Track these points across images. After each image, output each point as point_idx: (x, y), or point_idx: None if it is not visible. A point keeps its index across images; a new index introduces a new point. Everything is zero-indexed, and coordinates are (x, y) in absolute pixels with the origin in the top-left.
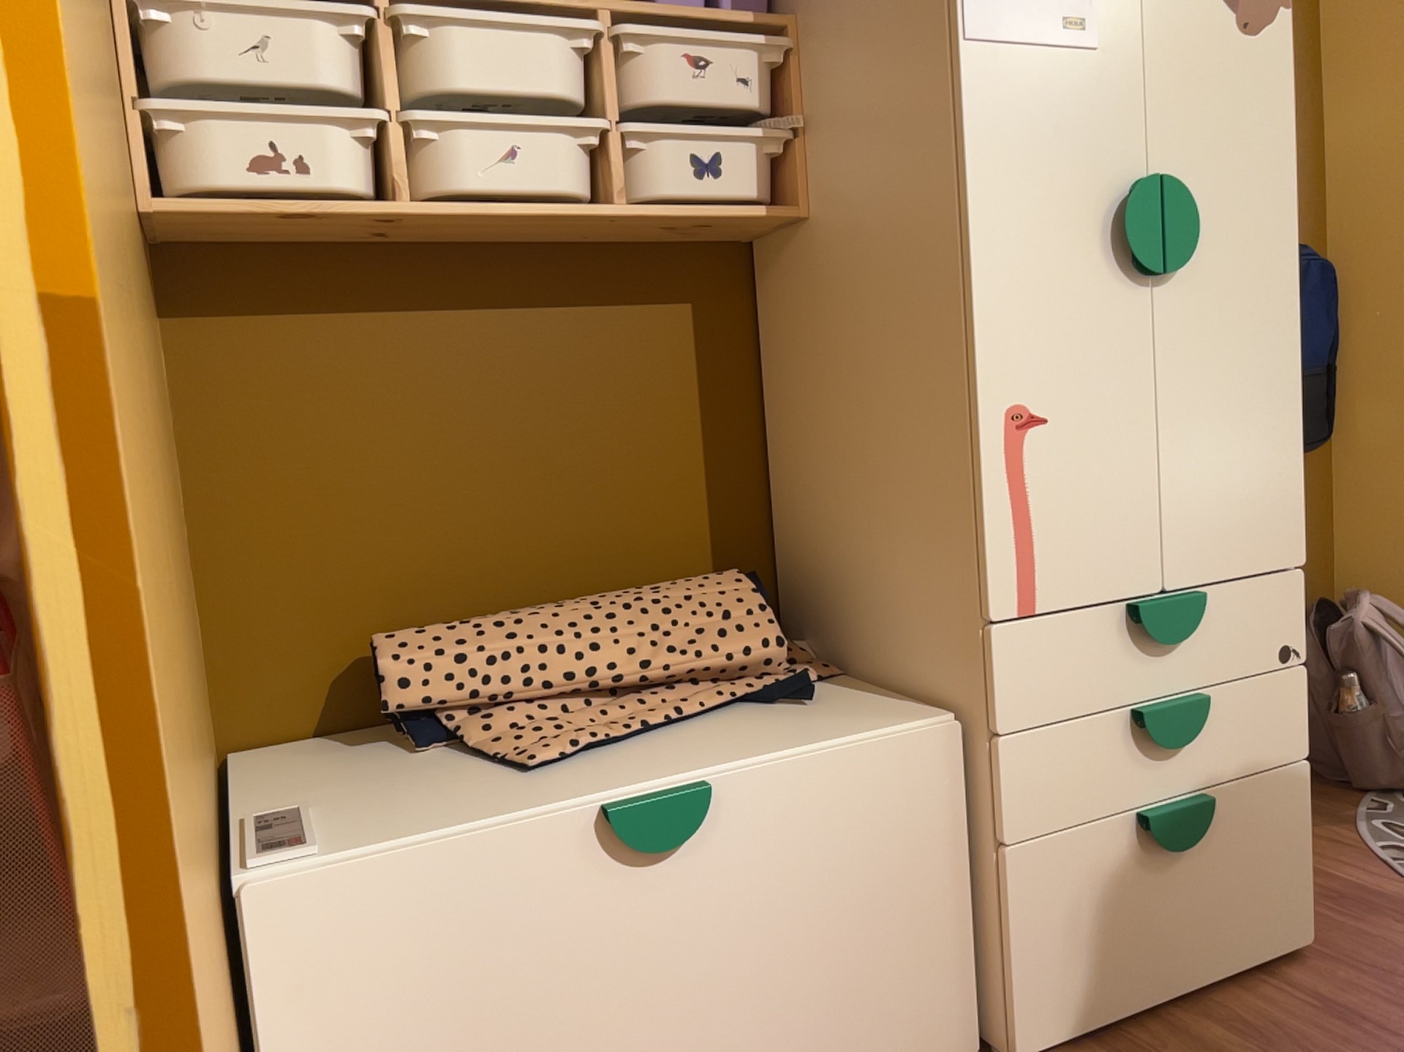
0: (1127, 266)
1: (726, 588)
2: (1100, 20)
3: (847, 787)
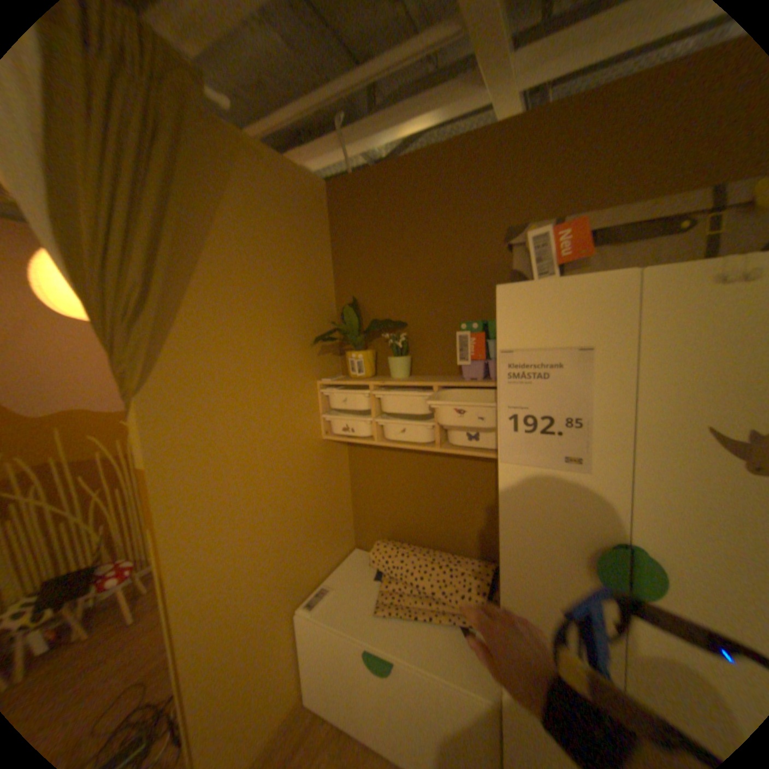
0: (605, 583)
1: (479, 576)
2: (595, 459)
3: (444, 698)
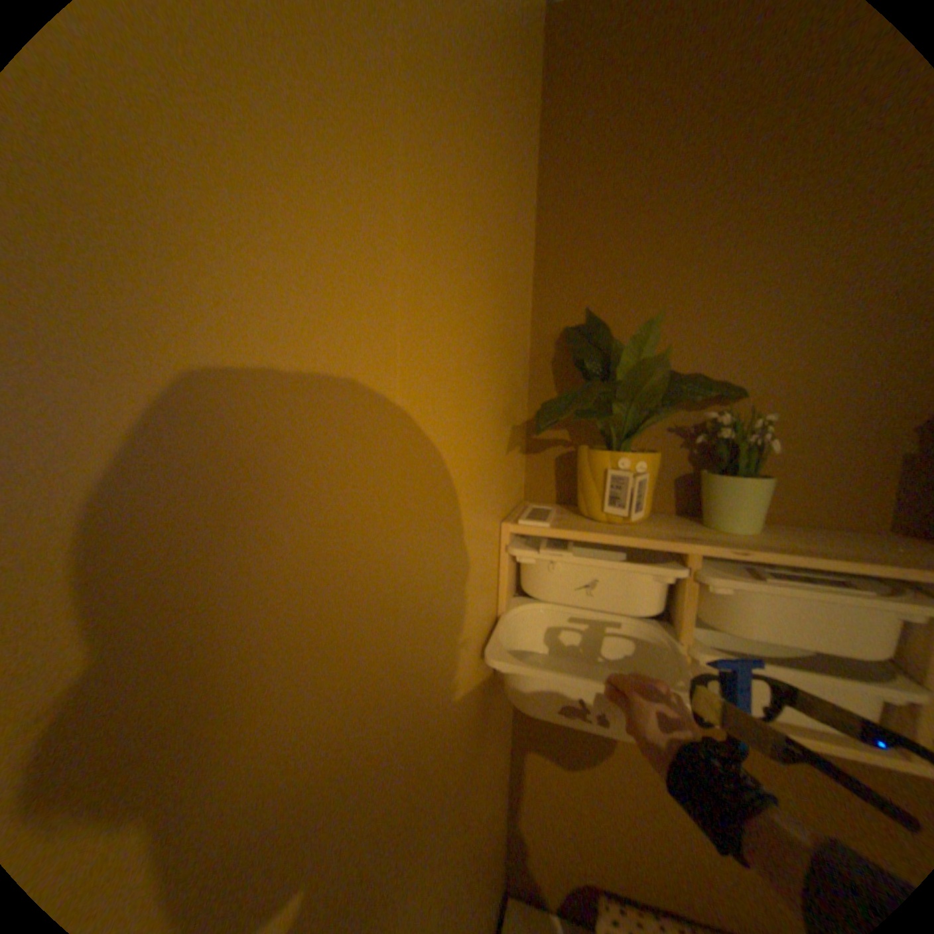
0: None
1: None
2: None
3: None
